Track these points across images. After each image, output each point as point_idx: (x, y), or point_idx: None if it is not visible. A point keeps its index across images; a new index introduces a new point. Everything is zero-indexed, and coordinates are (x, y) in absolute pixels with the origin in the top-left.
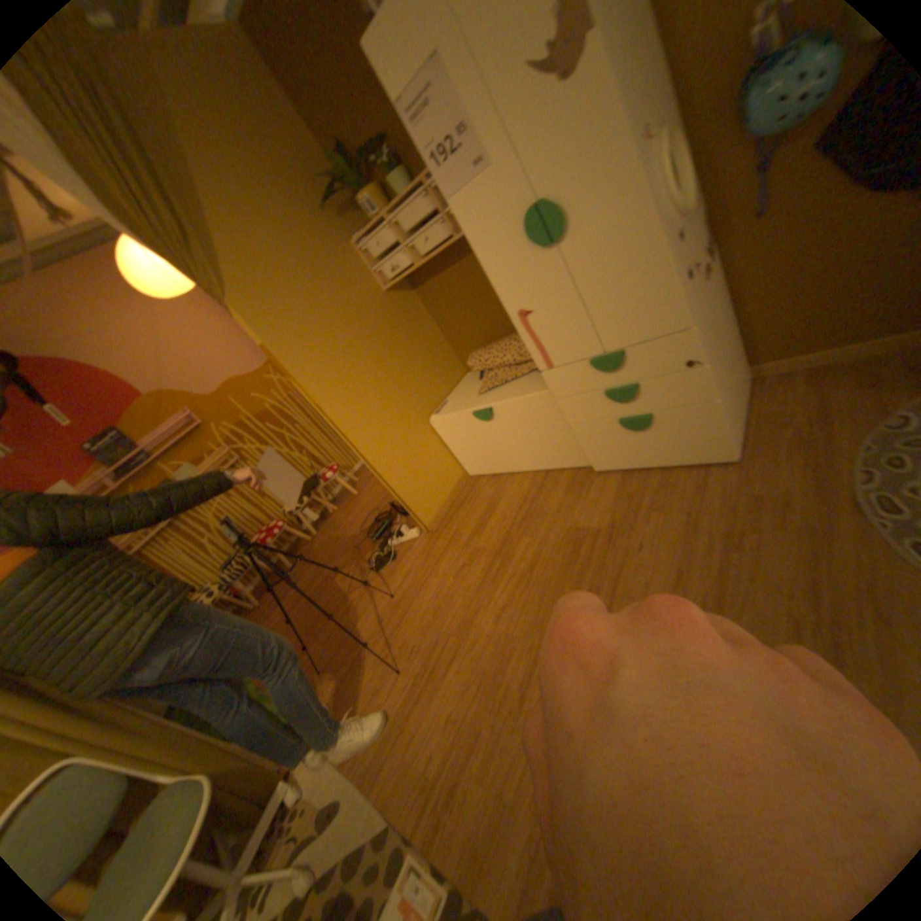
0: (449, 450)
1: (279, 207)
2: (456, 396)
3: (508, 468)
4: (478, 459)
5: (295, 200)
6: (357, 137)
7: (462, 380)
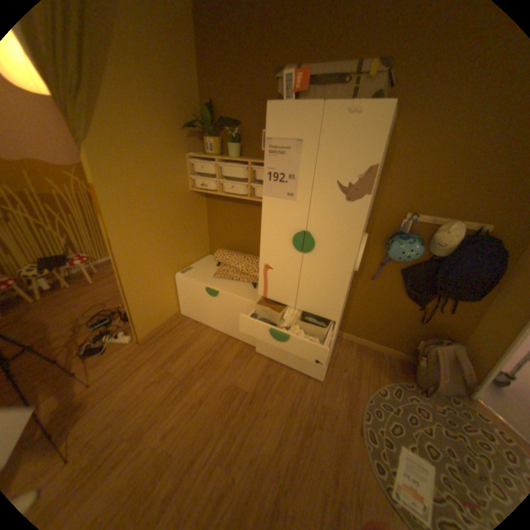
0: (177, 295)
1: (156, 112)
2: (199, 269)
3: (207, 324)
4: (193, 310)
5: (168, 114)
6: (224, 112)
7: (205, 259)
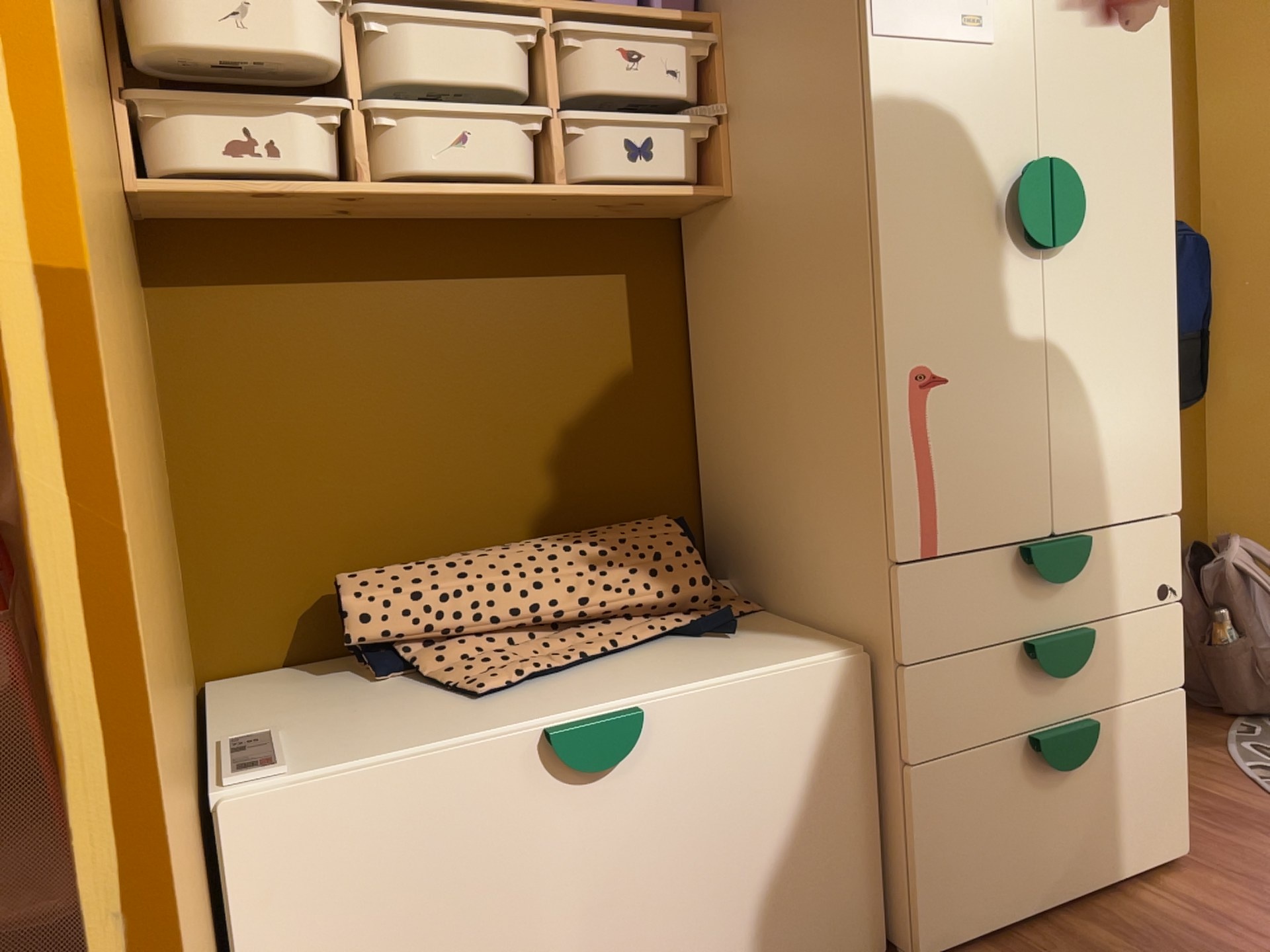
0: None
1: None
2: (312, 725)
3: None
4: None
5: None
6: None
7: (235, 697)
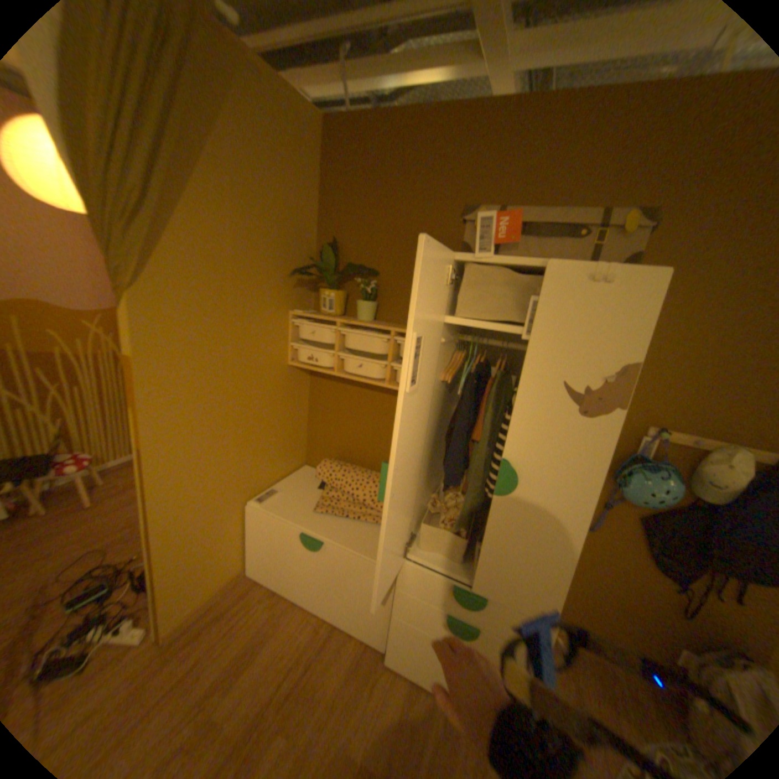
0: (244, 542)
1: (254, 251)
2: (288, 494)
3: (295, 599)
4: (270, 571)
5: (271, 254)
6: (354, 256)
7: (299, 474)
